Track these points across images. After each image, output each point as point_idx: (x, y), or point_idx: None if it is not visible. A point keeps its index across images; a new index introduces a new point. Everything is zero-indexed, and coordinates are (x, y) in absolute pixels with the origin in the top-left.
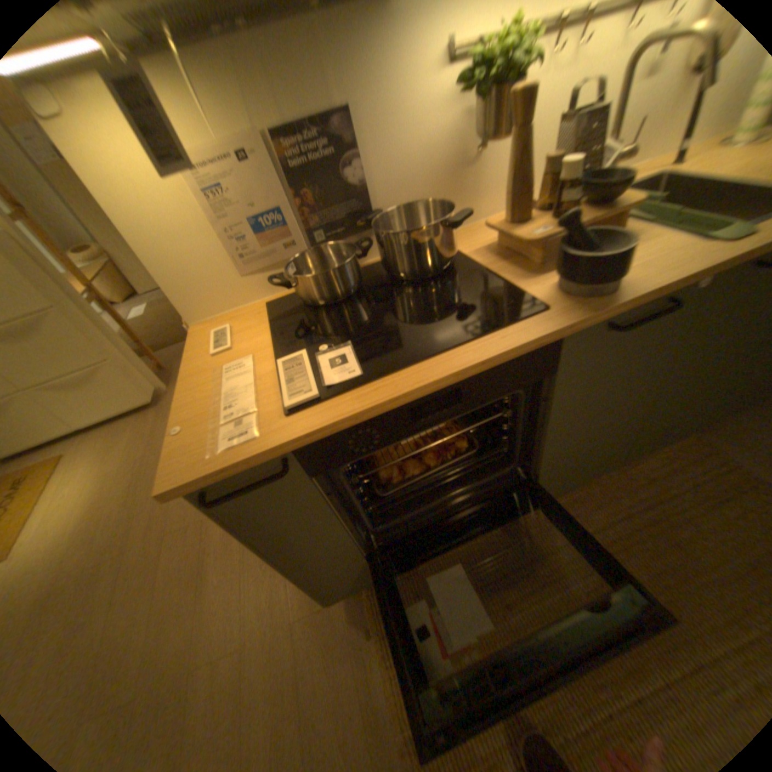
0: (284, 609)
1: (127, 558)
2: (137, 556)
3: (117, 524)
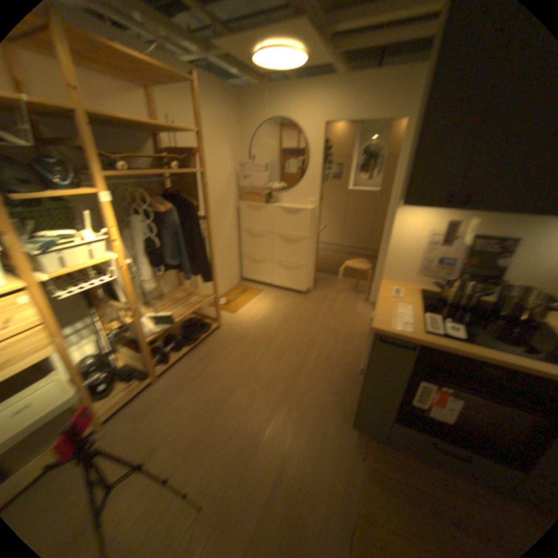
0: (329, 415)
1: (274, 344)
2: (278, 346)
3: (275, 329)
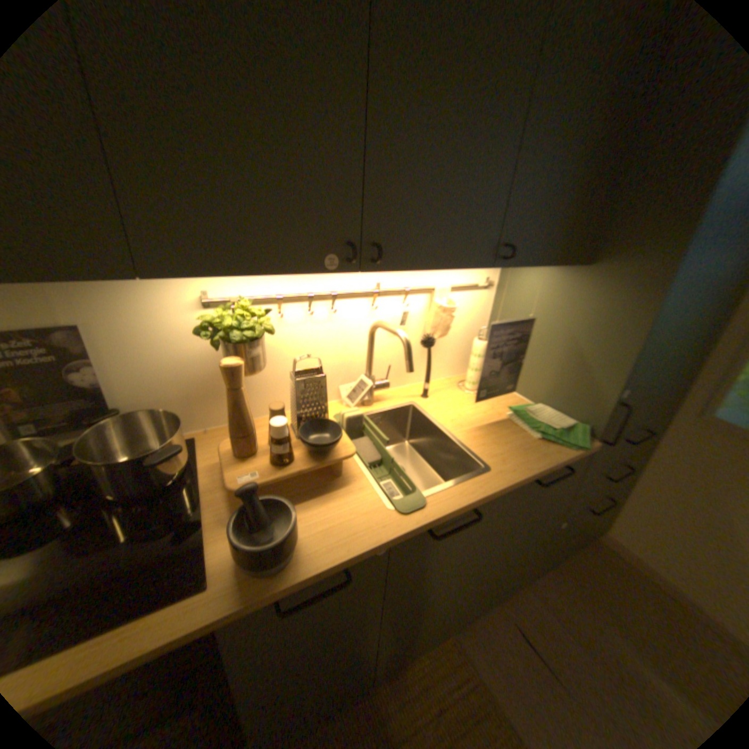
0: None
1: None
2: None
3: None
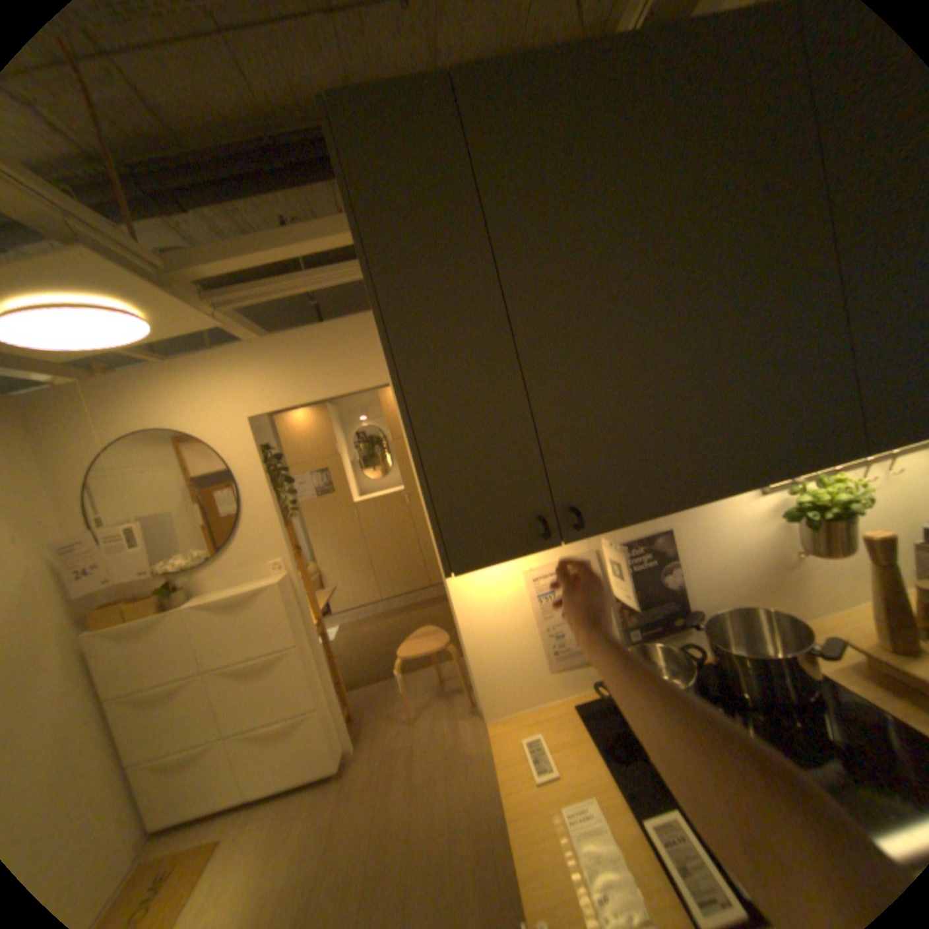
0: None
1: None
2: None
3: None
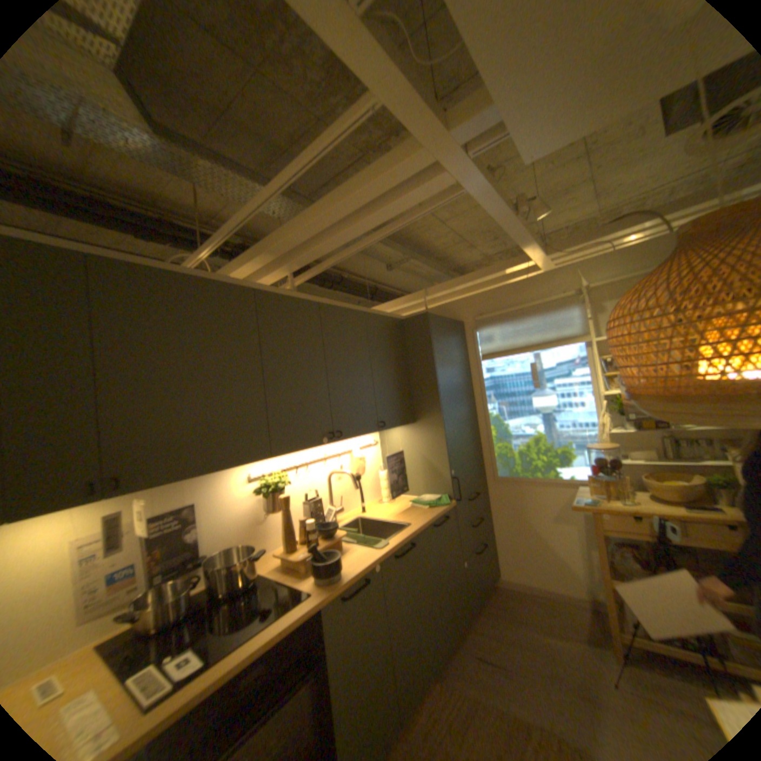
0: None
1: None
2: None
3: None
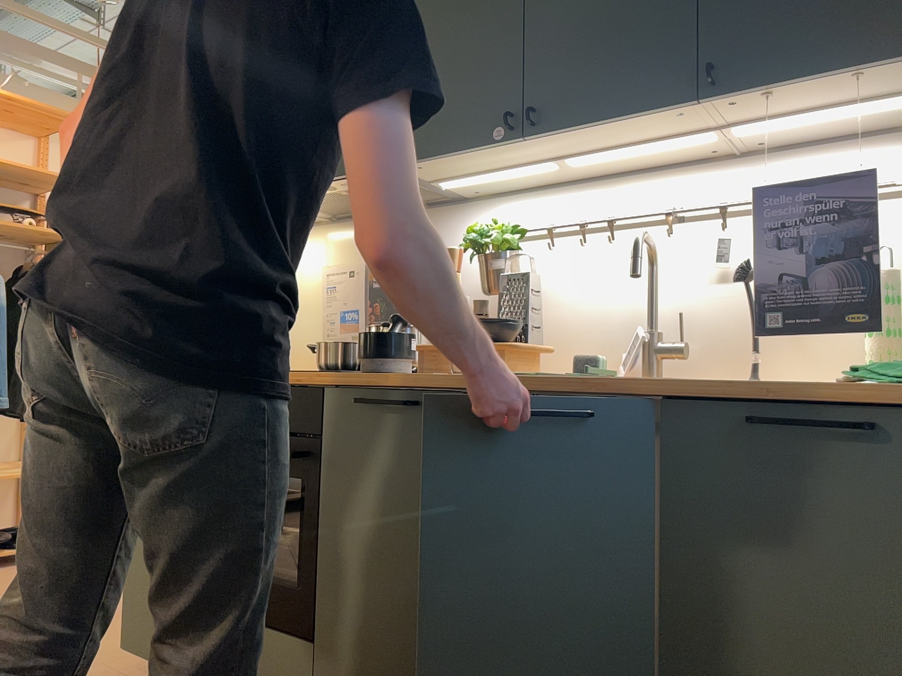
0: (115, 659)
1: None
2: None
3: None
